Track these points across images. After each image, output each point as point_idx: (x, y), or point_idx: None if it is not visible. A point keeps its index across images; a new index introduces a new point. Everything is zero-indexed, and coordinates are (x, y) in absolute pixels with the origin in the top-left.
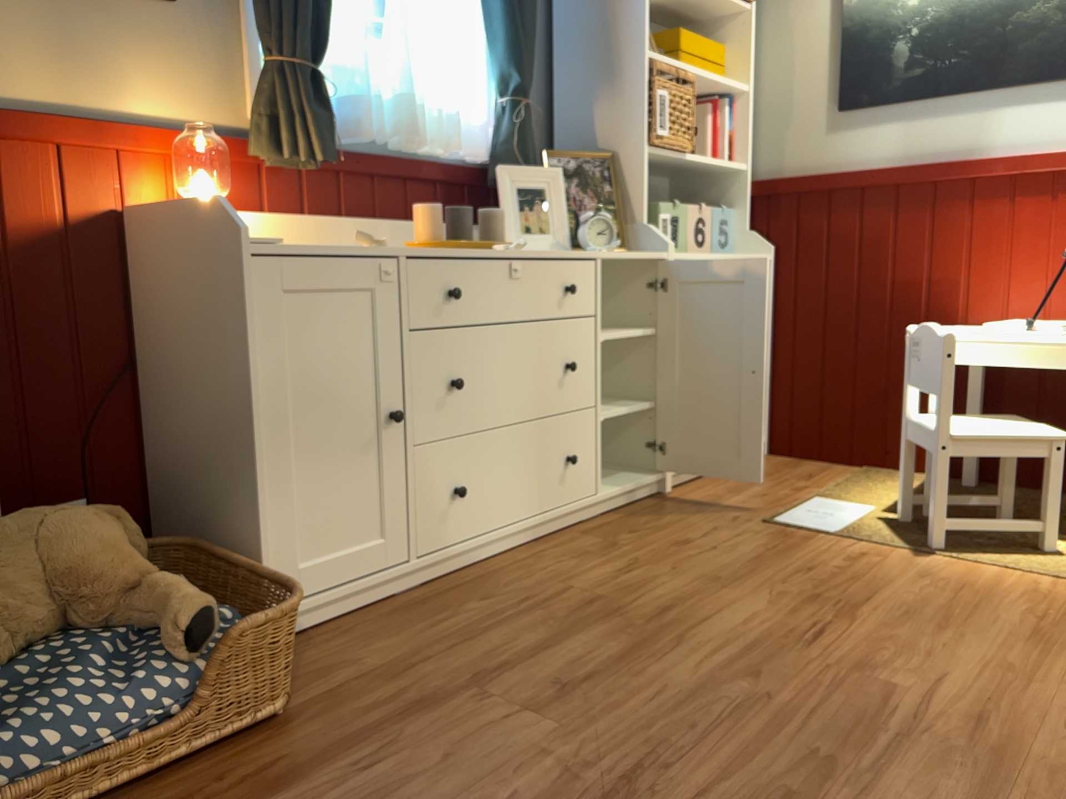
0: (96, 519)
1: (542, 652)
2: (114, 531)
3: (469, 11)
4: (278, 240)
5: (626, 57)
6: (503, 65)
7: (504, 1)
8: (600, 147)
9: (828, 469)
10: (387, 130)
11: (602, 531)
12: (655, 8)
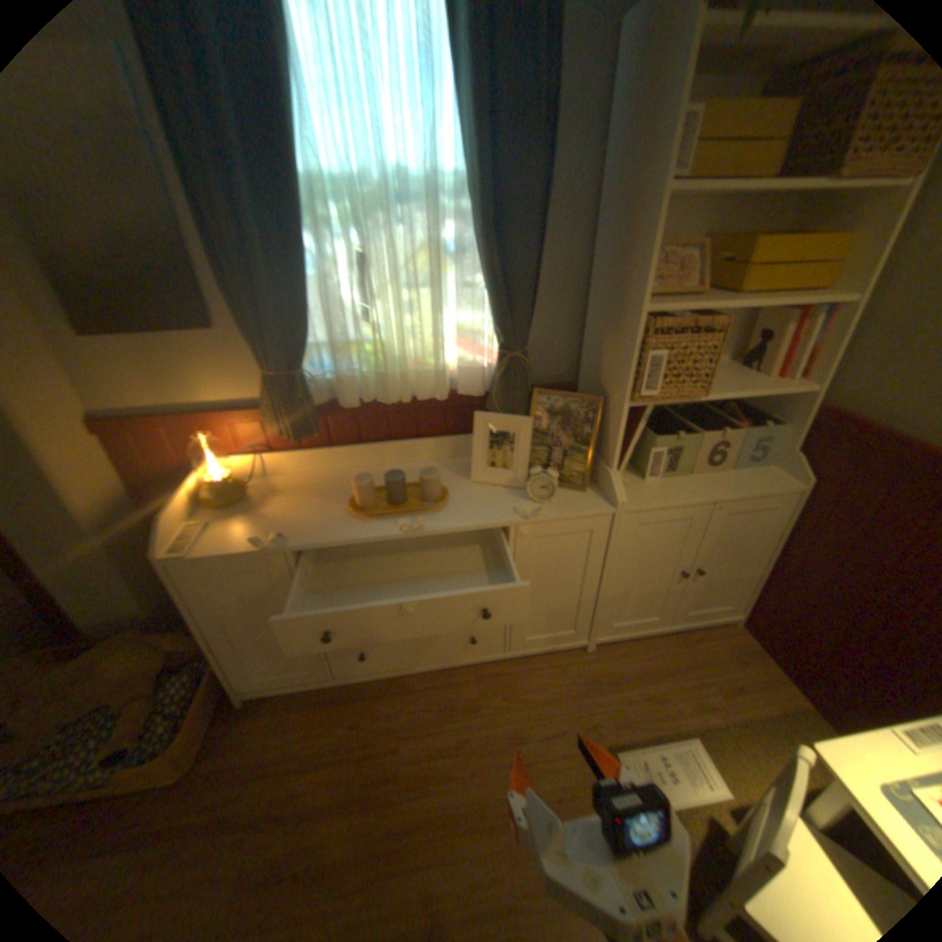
0: (129, 660)
1: (307, 821)
2: (137, 667)
3: (472, 266)
4: (183, 555)
5: (629, 308)
6: (492, 321)
7: (485, 267)
8: (601, 382)
9: (772, 689)
10: (380, 389)
11: (490, 684)
12: (755, 193)
